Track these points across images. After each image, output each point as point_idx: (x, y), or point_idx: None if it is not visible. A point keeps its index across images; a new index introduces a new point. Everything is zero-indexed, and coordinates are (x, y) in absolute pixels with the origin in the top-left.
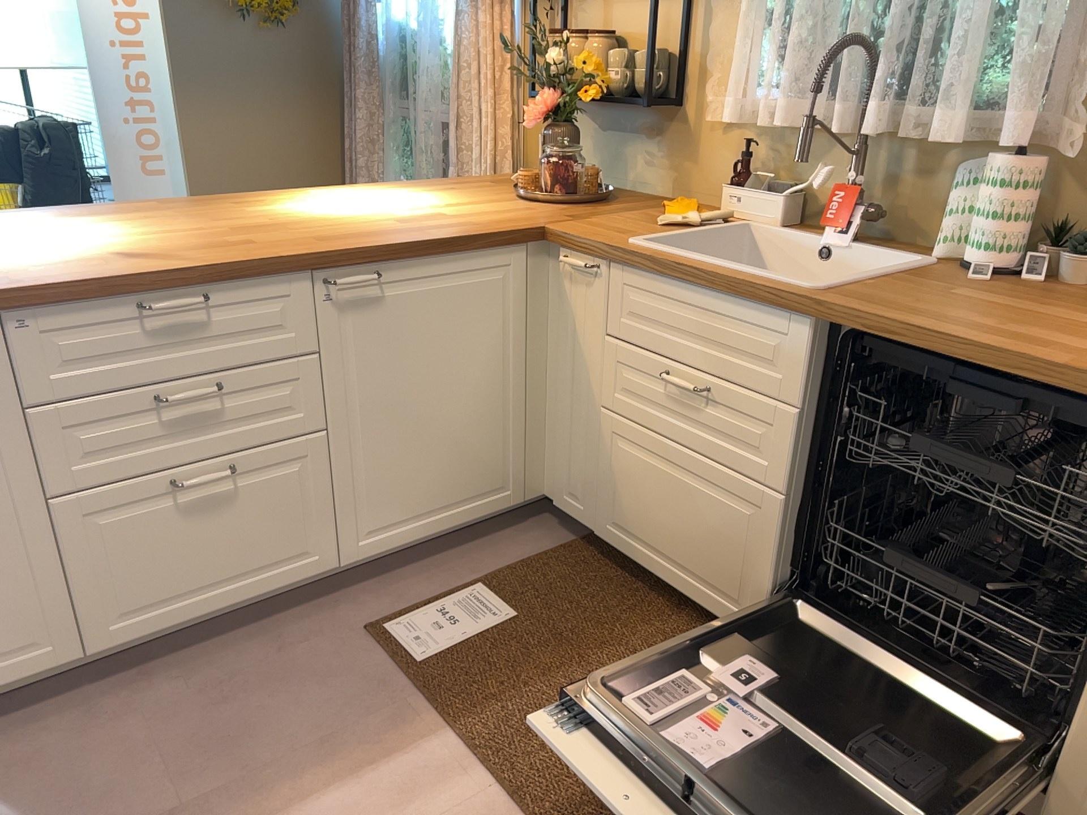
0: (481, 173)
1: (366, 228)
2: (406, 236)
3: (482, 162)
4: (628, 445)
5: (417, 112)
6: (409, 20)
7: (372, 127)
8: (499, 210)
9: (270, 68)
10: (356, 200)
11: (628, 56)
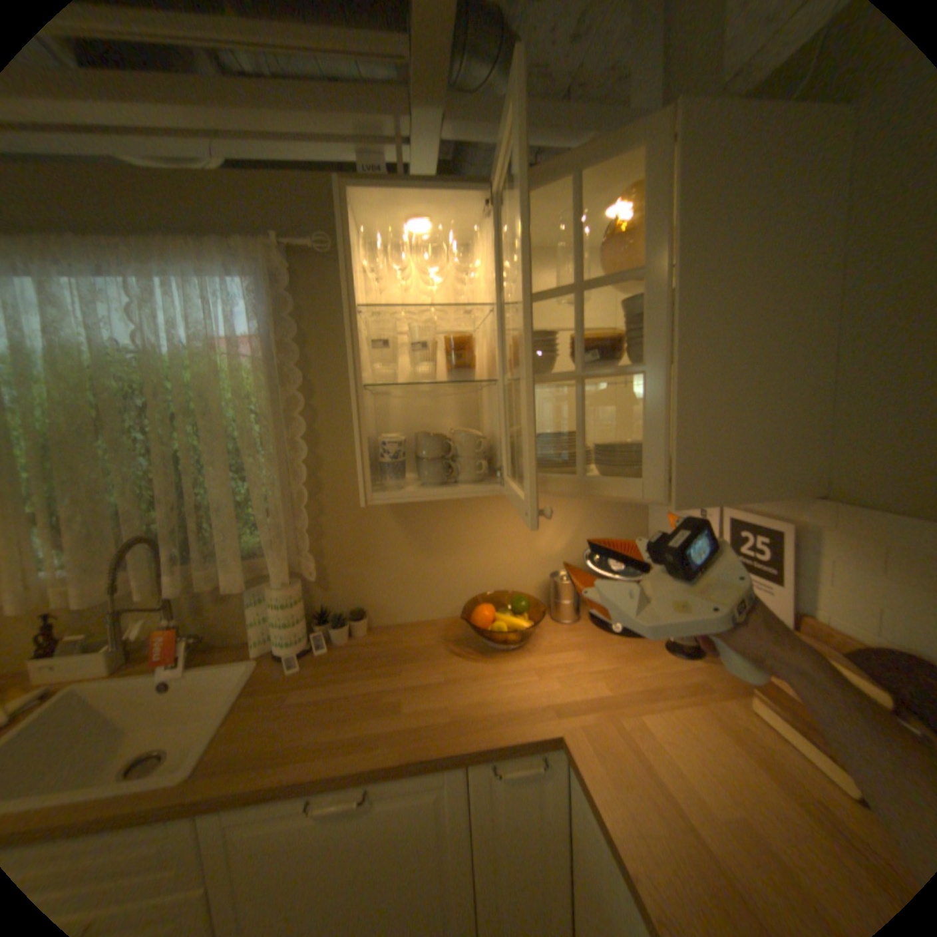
0: None
1: None
2: None
3: None
4: None
5: None
6: None
7: None
8: None
9: None
10: None
11: None
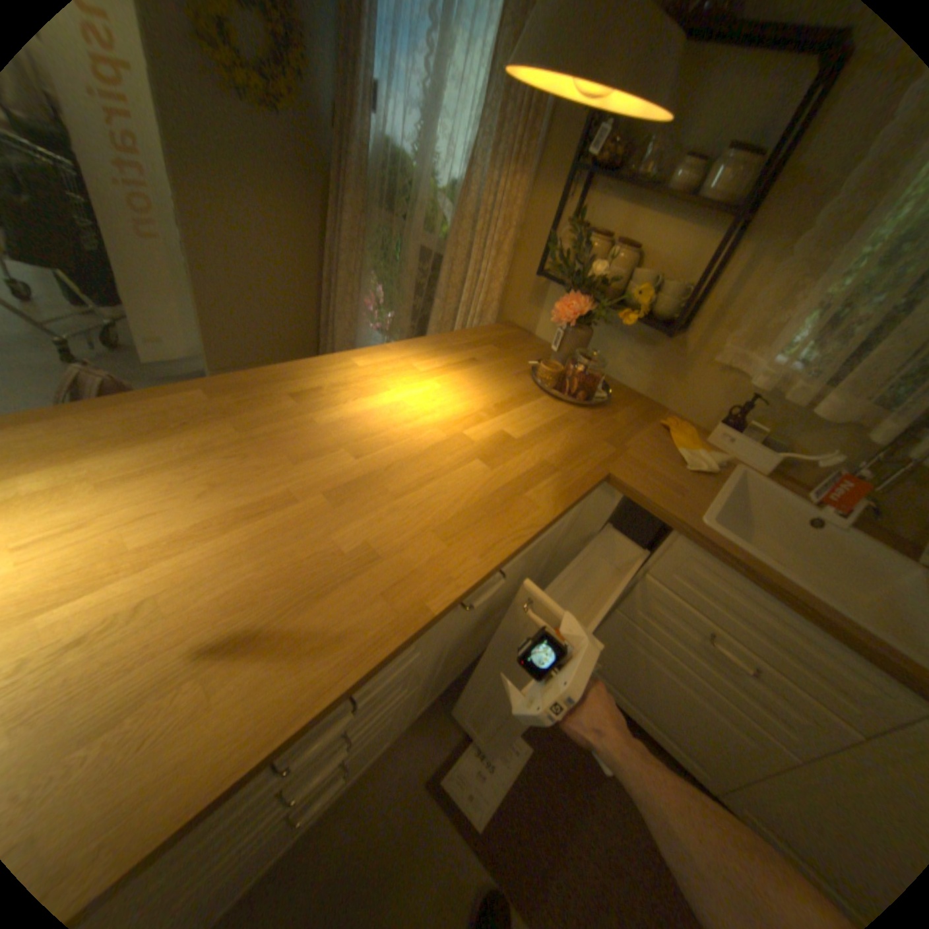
0: (468, 316)
1: (466, 485)
2: (520, 516)
3: (472, 308)
4: (637, 644)
5: (405, 234)
6: (404, 141)
7: (354, 228)
8: (546, 423)
9: (261, 150)
10: (411, 391)
11: (662, 278)
